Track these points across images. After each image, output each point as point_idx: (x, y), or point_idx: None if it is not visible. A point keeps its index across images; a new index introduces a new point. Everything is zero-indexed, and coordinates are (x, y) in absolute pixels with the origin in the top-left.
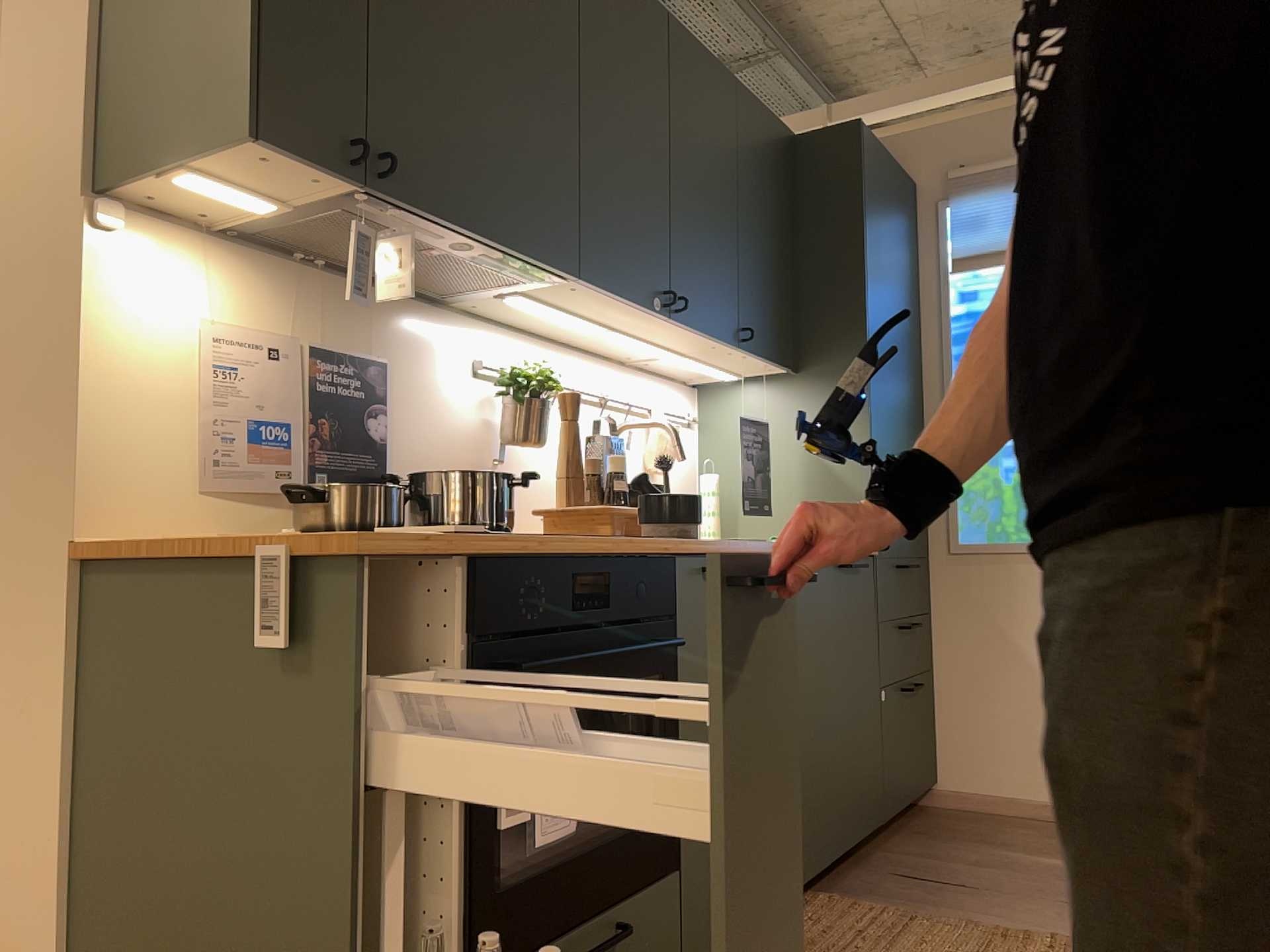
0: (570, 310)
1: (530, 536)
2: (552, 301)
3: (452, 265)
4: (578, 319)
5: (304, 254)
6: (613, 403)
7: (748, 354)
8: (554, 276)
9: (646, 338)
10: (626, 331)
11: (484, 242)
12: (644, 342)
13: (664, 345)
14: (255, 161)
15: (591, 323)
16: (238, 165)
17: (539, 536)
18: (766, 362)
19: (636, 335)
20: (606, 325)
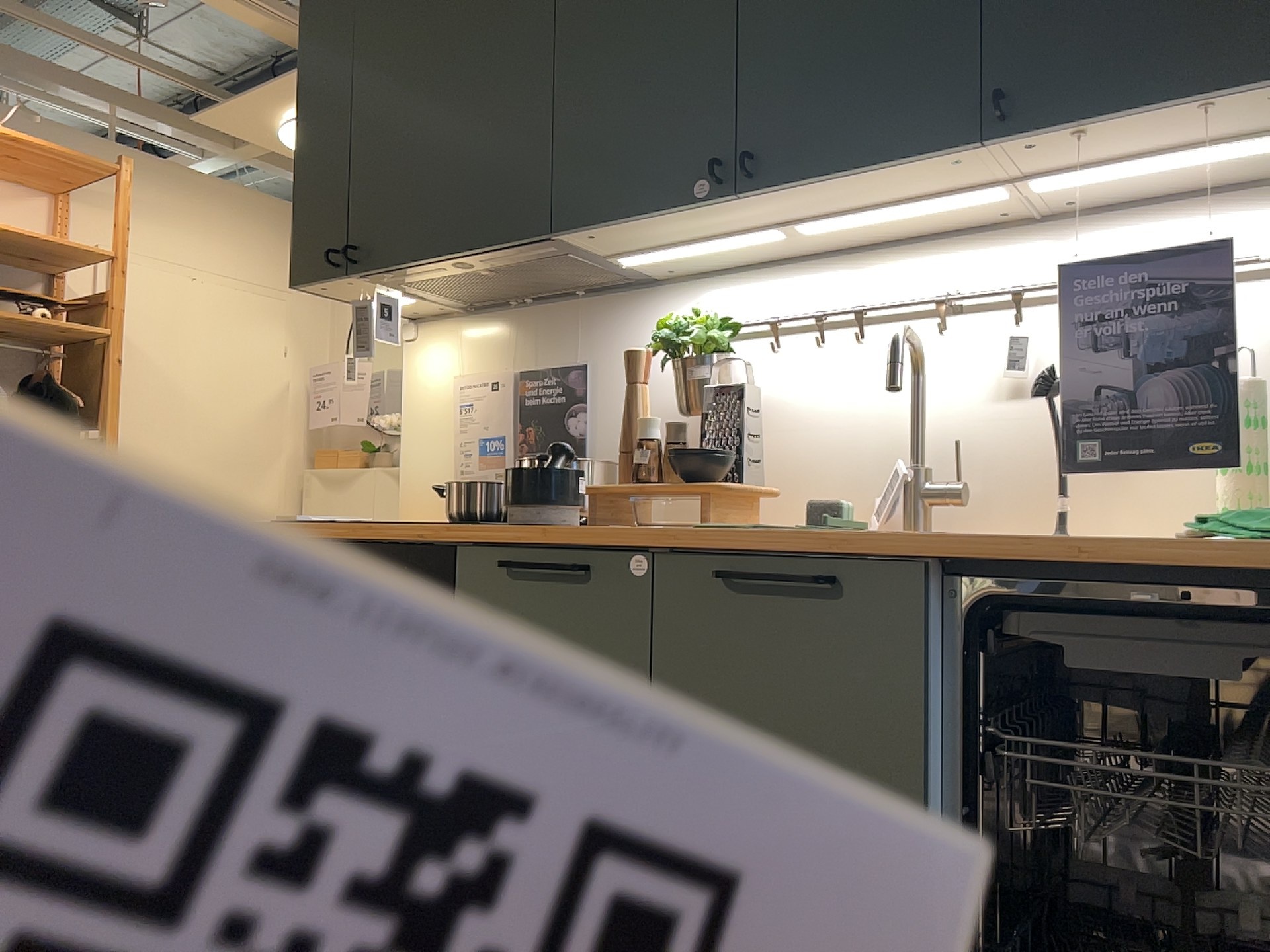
0: (687, 242)
1: (327, 522)
2: (654, 245)
3: (529, 269)
4: (723, 242)
5: (512, 301)
6: (981, 302)
7: (1064, 134)
8: (560, 240)
9: (863, 210)
10: (809, 220)
11: (452, 258)
12: (871, 213)
13: (921, 199)
14: (329, 291)
15: (742, 237)
16: (341, 294)
17: (335, 522)
18: (1178, 111)
19: (835, 215)
20: (763, 229)
